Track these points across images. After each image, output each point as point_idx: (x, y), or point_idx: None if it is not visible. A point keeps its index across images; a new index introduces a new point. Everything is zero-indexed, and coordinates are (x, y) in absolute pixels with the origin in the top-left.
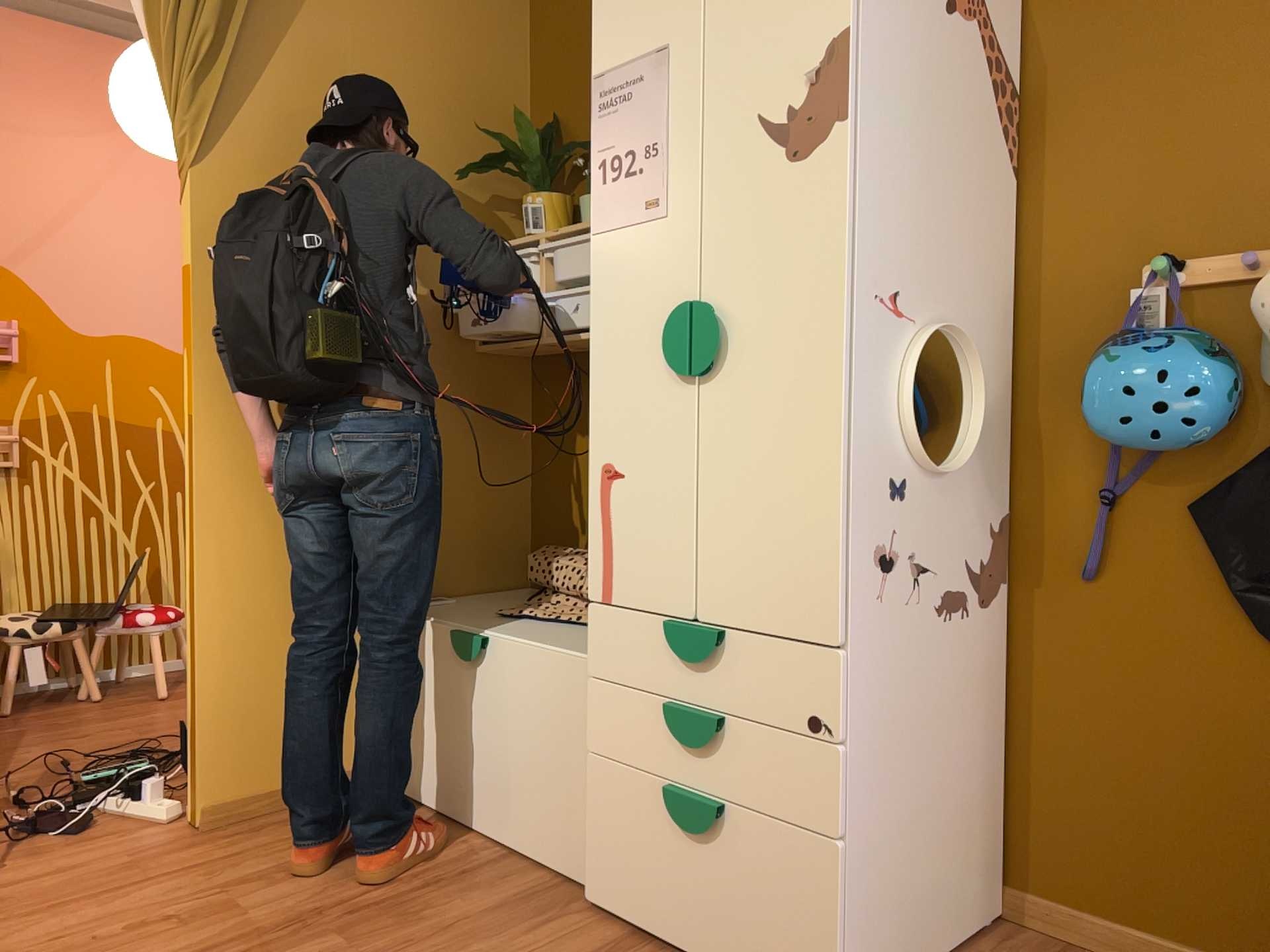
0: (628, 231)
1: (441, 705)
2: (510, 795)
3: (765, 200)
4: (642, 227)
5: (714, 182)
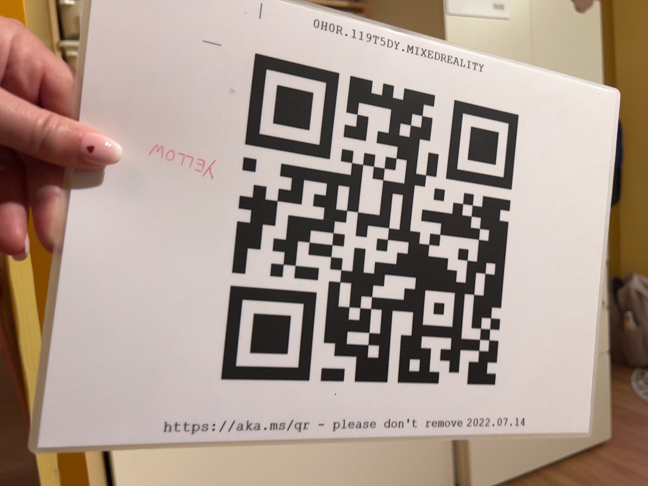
0: (482, 21)
1: (258, 463)
2: (367, 484)
3: (568, 27)
4: (493, 21)
5: (540, 7)
